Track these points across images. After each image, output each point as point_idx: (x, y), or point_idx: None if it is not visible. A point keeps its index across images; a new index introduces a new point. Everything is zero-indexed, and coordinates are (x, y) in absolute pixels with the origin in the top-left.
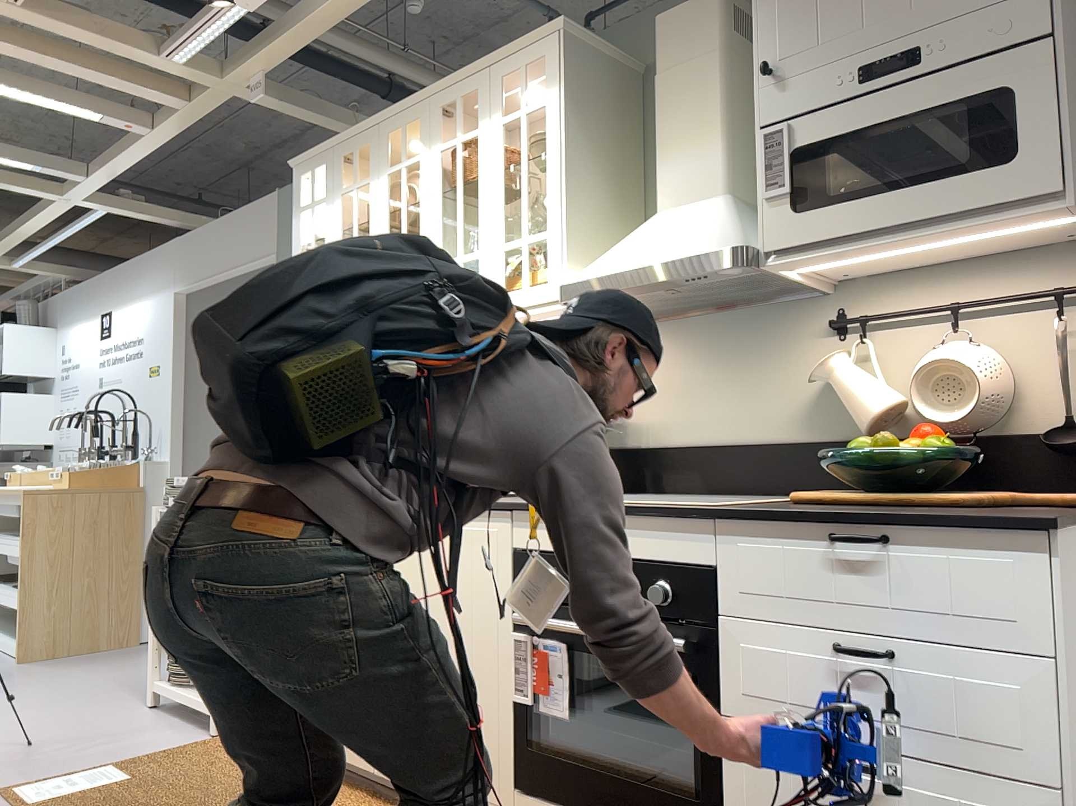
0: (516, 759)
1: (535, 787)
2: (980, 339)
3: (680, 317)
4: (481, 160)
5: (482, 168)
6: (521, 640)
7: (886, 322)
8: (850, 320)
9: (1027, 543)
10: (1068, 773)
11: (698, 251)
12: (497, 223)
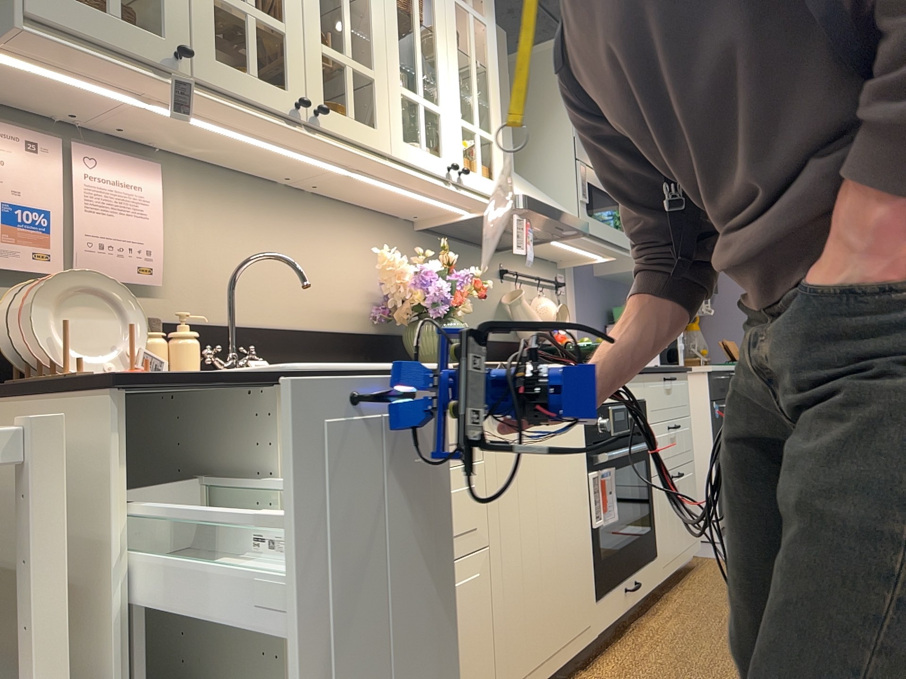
0: (593, 576)
1: (604, 586)
2: (539, 297)
3: (442, 235)
4: (420, 7)
5: (440, 24)
6: (595, 476)
7: (517, 277)
8: (517, 272)
9: (687, 376)
10: (695, 452)
11: (572, 214)
12: (457, 96)
